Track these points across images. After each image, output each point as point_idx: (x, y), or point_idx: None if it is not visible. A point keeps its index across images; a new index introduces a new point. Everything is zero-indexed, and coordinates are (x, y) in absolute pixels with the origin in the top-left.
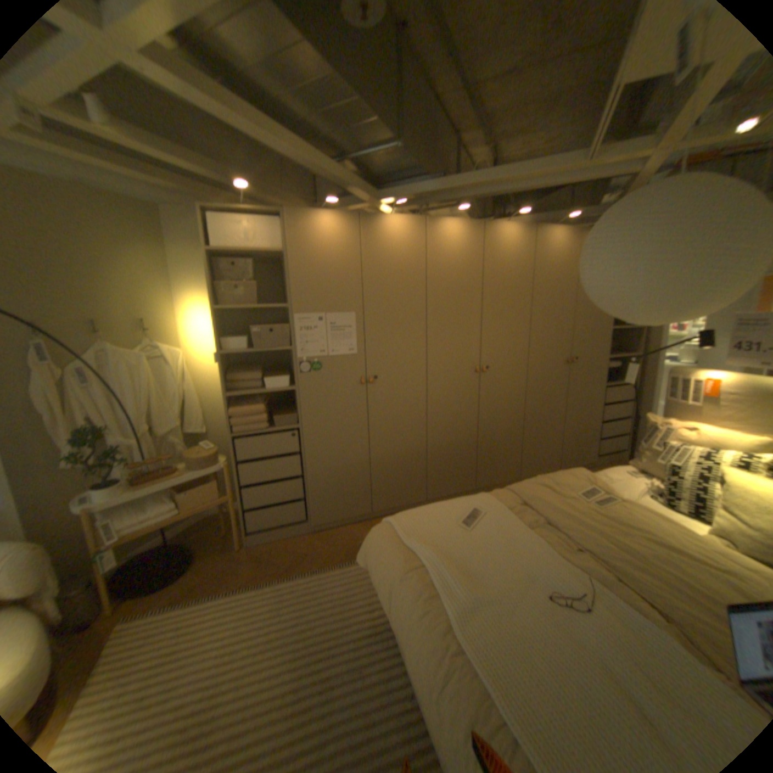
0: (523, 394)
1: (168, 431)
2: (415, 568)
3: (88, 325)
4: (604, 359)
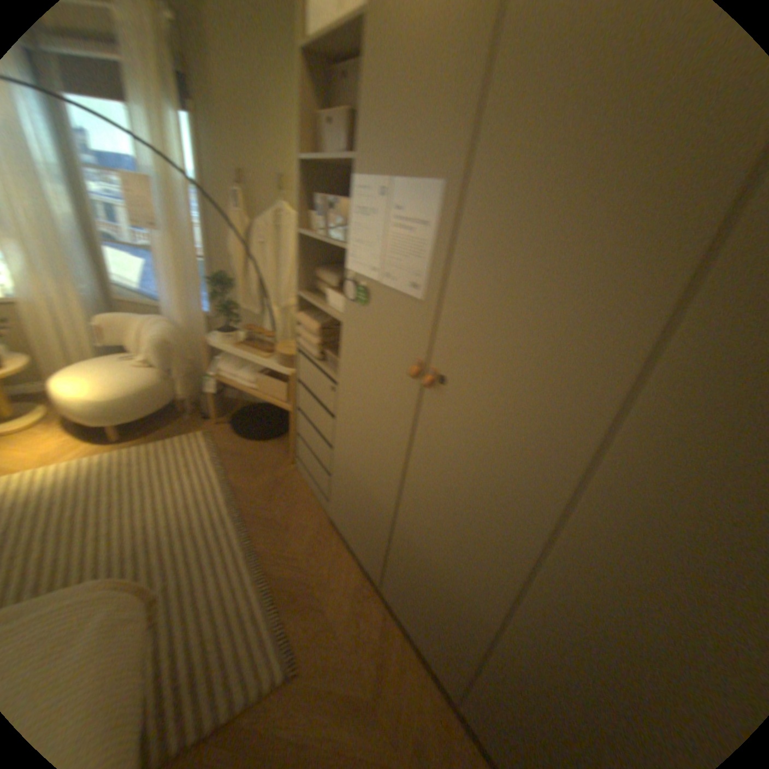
0: None
1: None
2: None
3: (276, 182)
4: None
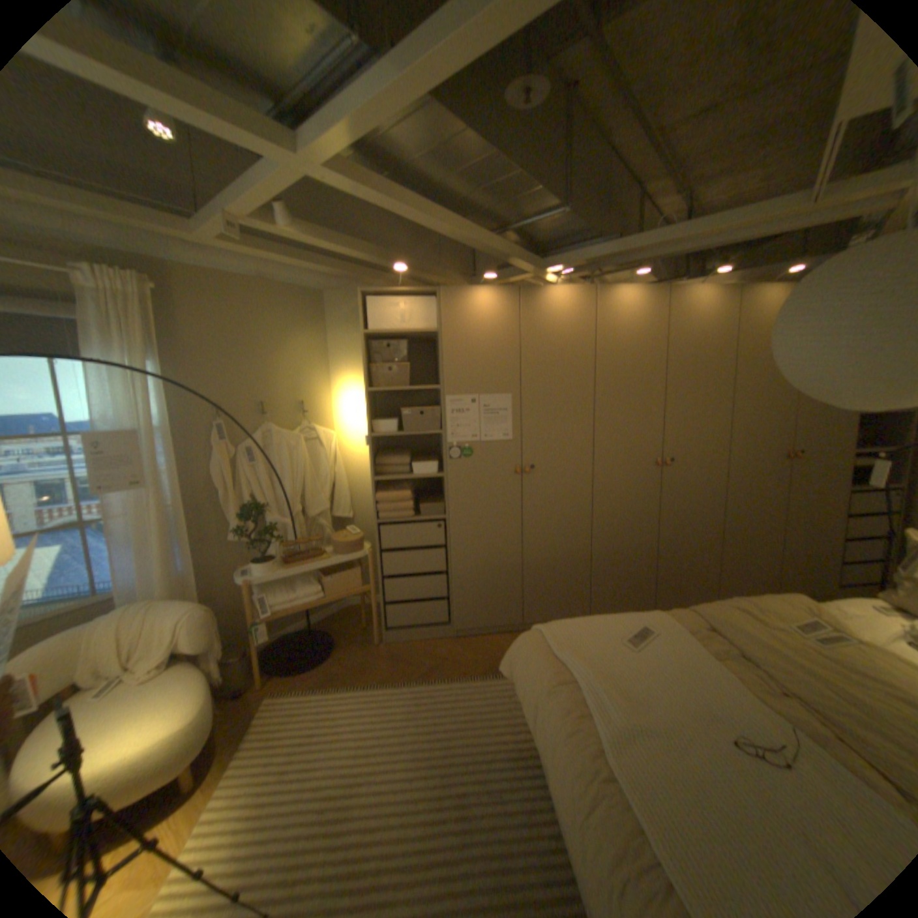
0: (723, 496)
1: (318, 514)
2: (566, 683)
3: (258, 408)
4: (846, 454)
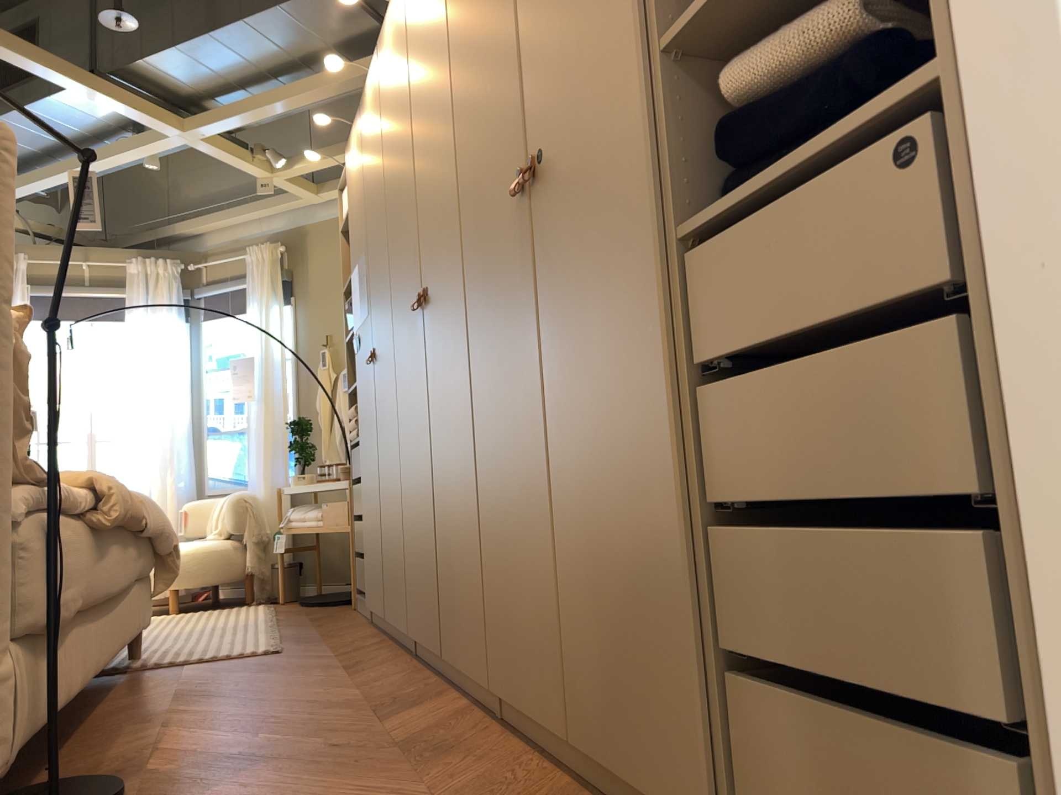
0: (467, 352)
1: None
2: None
3: None
4: (612, 96)
